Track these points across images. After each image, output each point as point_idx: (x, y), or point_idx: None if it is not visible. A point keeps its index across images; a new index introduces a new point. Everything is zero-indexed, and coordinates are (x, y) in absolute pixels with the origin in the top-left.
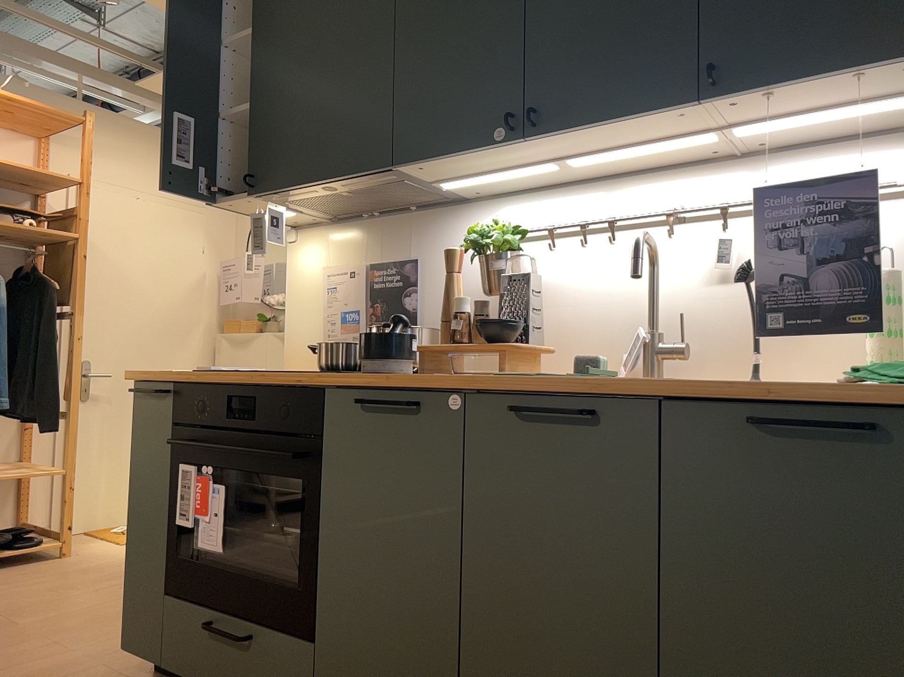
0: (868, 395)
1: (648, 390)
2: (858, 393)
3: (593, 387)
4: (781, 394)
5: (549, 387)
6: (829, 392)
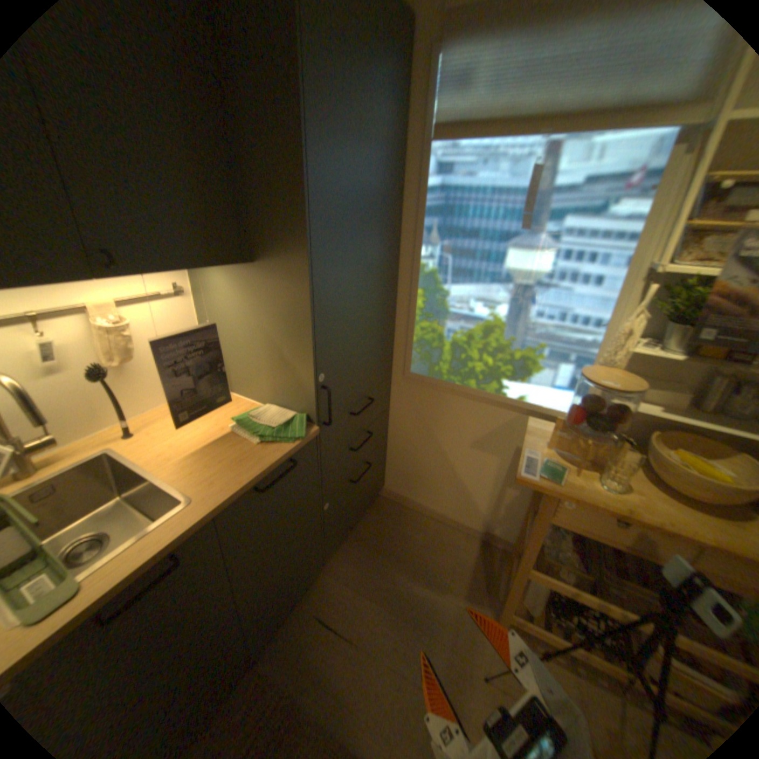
0: (285, 451)
1: (208, 519)
2: (289, 455)
3: (170, 548)
4: (266, 473)
5: (121, 578)
6: (273, 458)
